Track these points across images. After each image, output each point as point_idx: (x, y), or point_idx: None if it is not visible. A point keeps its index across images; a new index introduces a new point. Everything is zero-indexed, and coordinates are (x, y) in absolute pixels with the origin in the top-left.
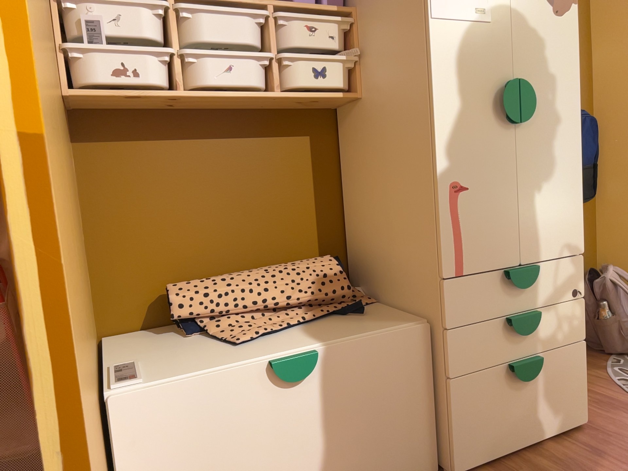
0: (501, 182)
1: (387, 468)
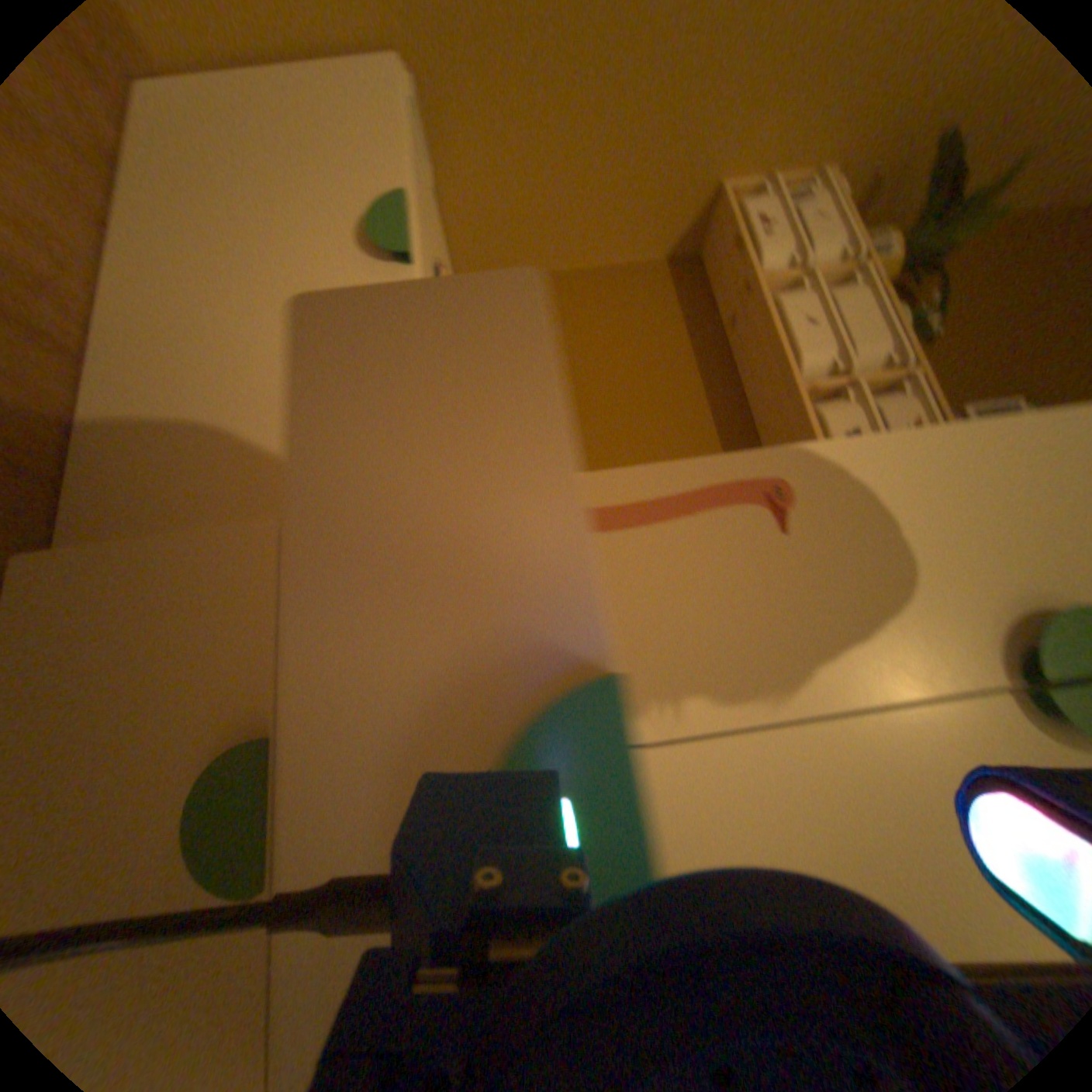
0: (829, 645)
1: (127, 419)
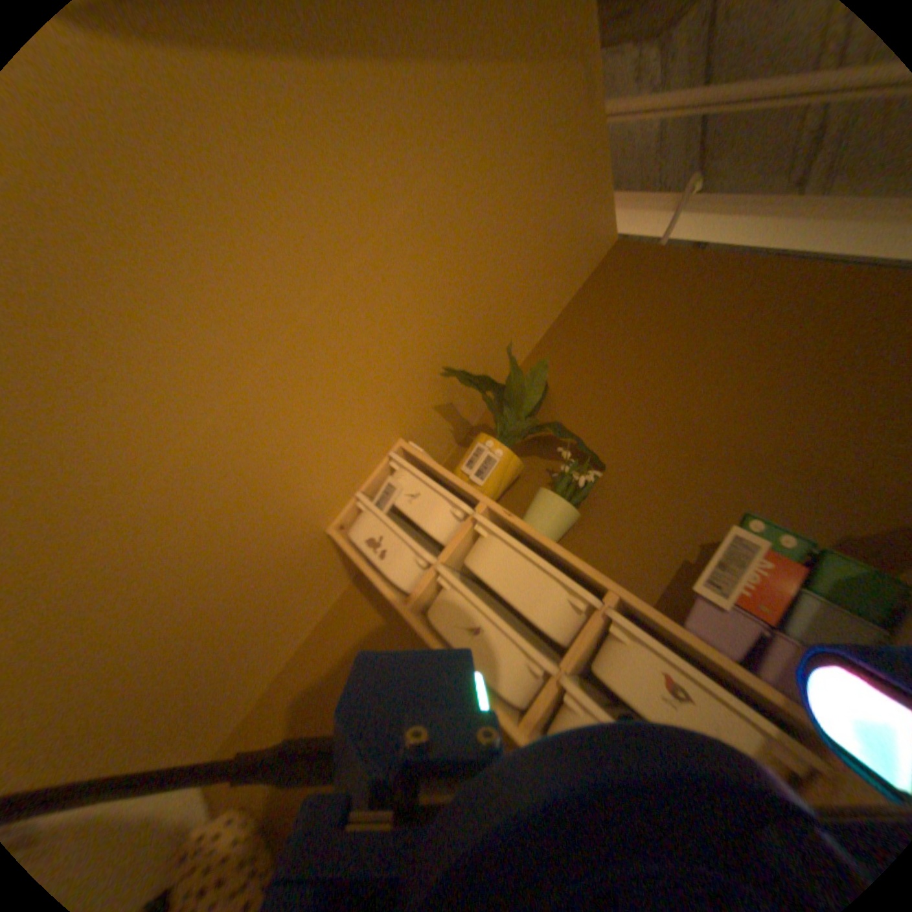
0: None
1: None
